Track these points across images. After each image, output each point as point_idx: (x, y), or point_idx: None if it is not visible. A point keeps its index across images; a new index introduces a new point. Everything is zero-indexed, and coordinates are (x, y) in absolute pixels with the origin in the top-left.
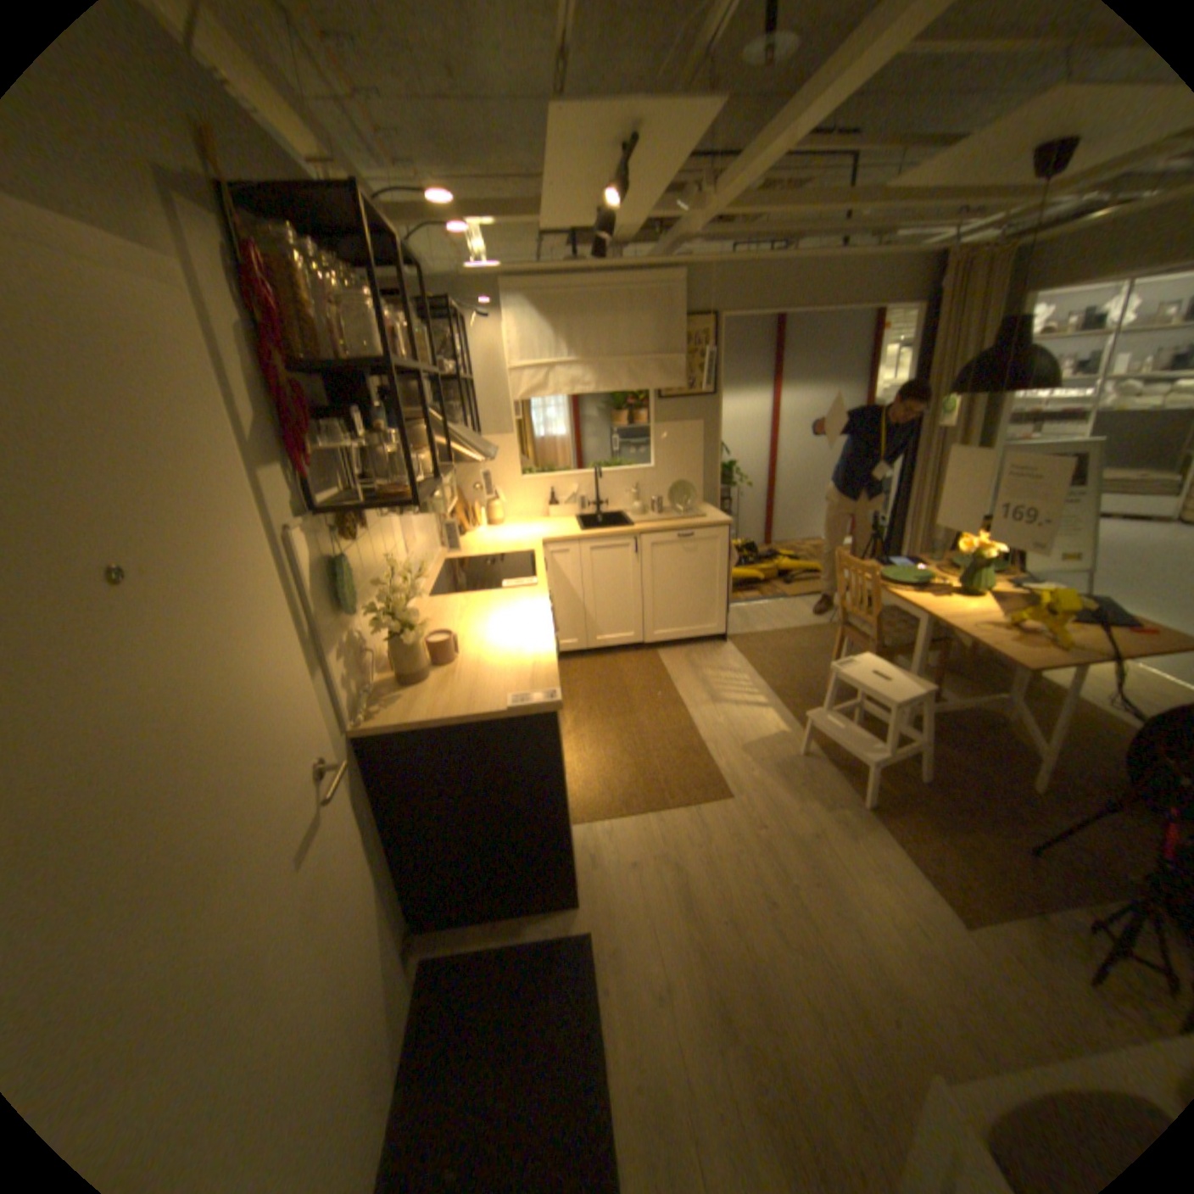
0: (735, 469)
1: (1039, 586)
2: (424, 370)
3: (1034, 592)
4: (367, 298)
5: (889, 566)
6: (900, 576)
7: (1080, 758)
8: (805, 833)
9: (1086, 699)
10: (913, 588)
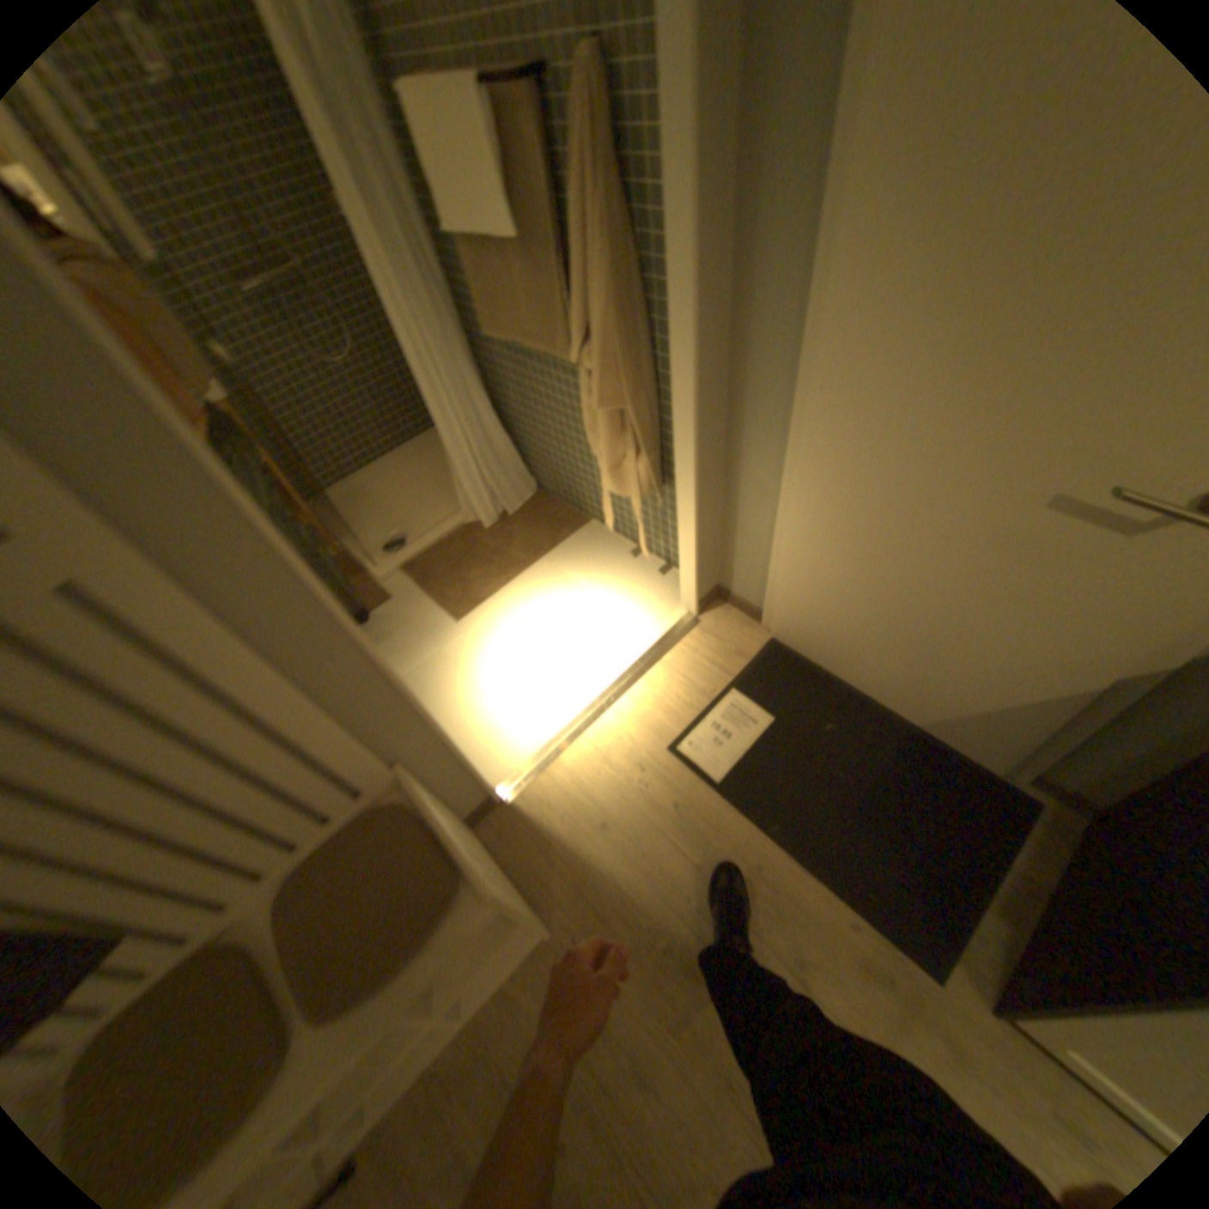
0: None
1: None
2: None
3: None
4: None
5: None
6: None
7: None
8: None
9: None
10: None
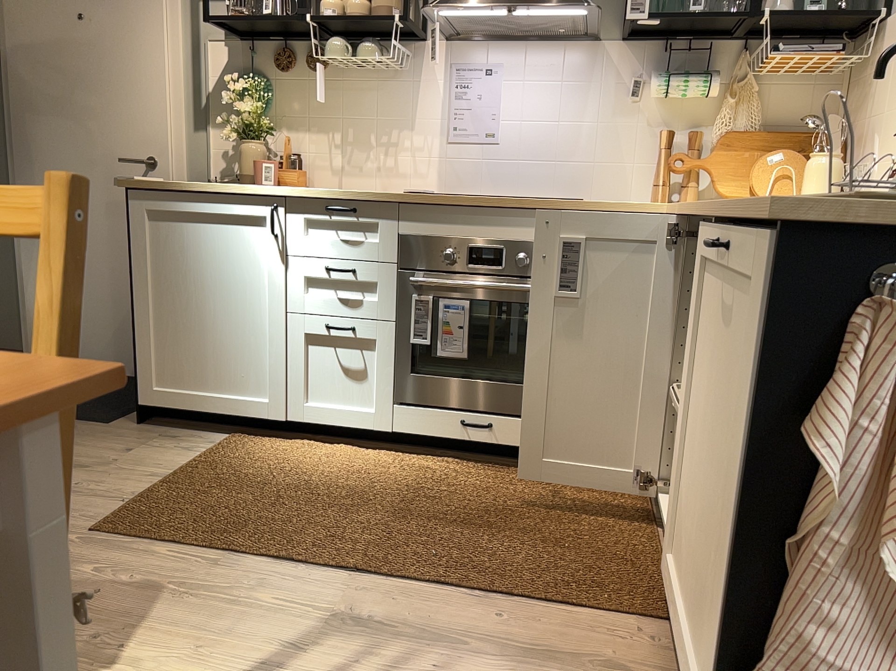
0: None
1: None
2: None
3: None
4: None
5: None
6: None
7: None
8: None
9: None
10: None
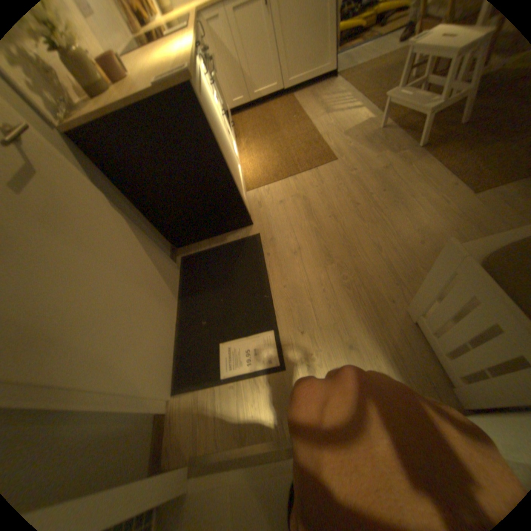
0: None
1: None
2: None
3: None
4: None
5: None
6: None
7: None
8: (380, 166)
9: None
10: None
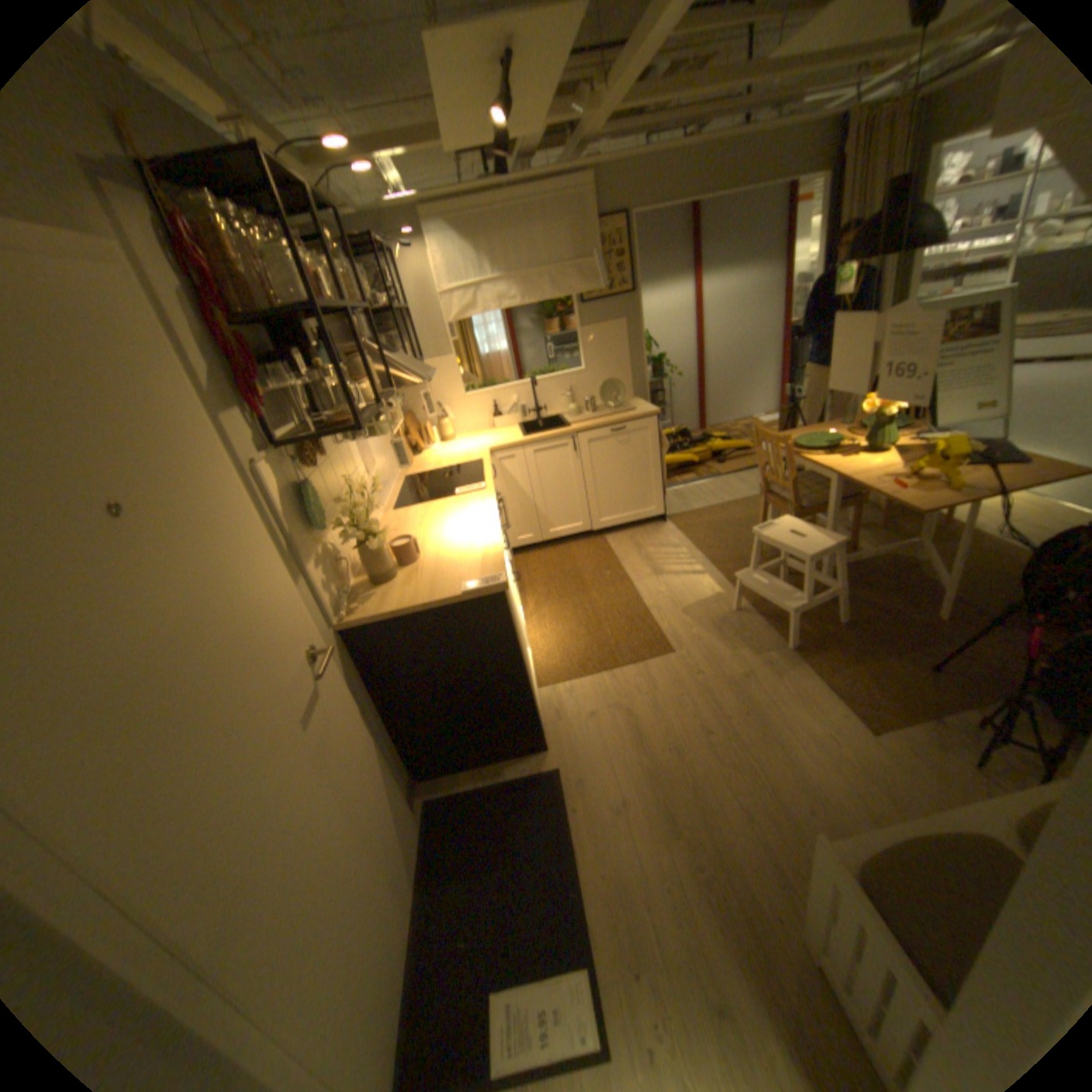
0: (665, 361)
1: (940, 436)
2: (354, 307)
3: (935, 443)
4: (288, 249)
5: (804, 434)
6: (812, 442)
7: (983, 587)
8: (736, 675)
9: (993, 535)
10: (824, 452)
